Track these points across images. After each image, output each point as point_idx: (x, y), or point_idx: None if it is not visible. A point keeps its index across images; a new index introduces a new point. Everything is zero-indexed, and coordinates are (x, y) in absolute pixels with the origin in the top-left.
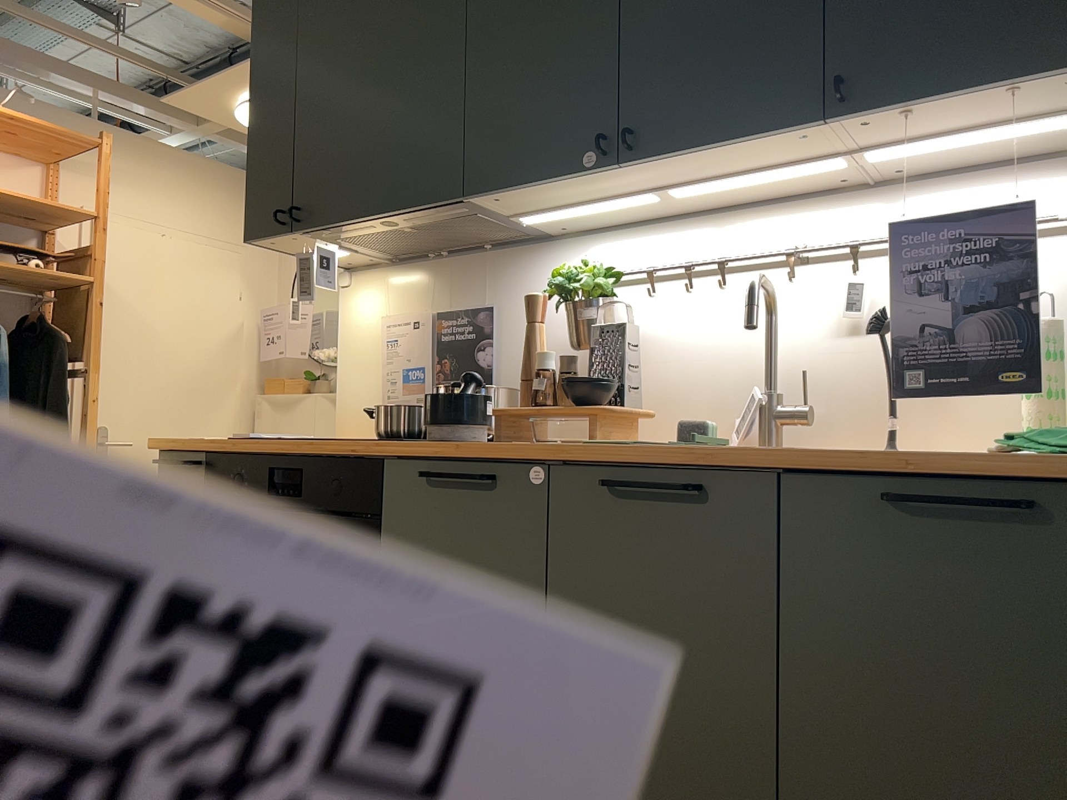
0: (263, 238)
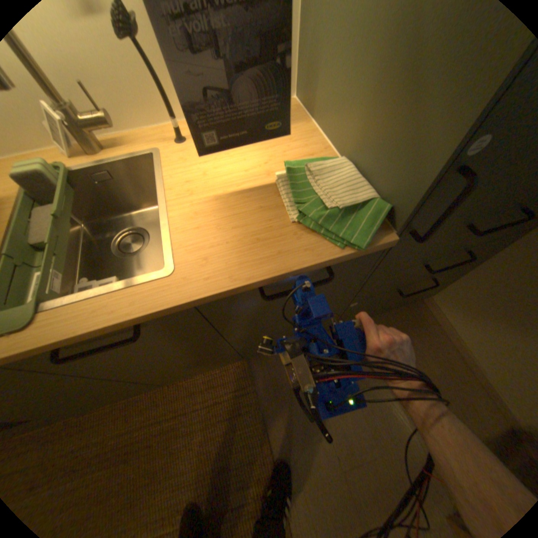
0: None
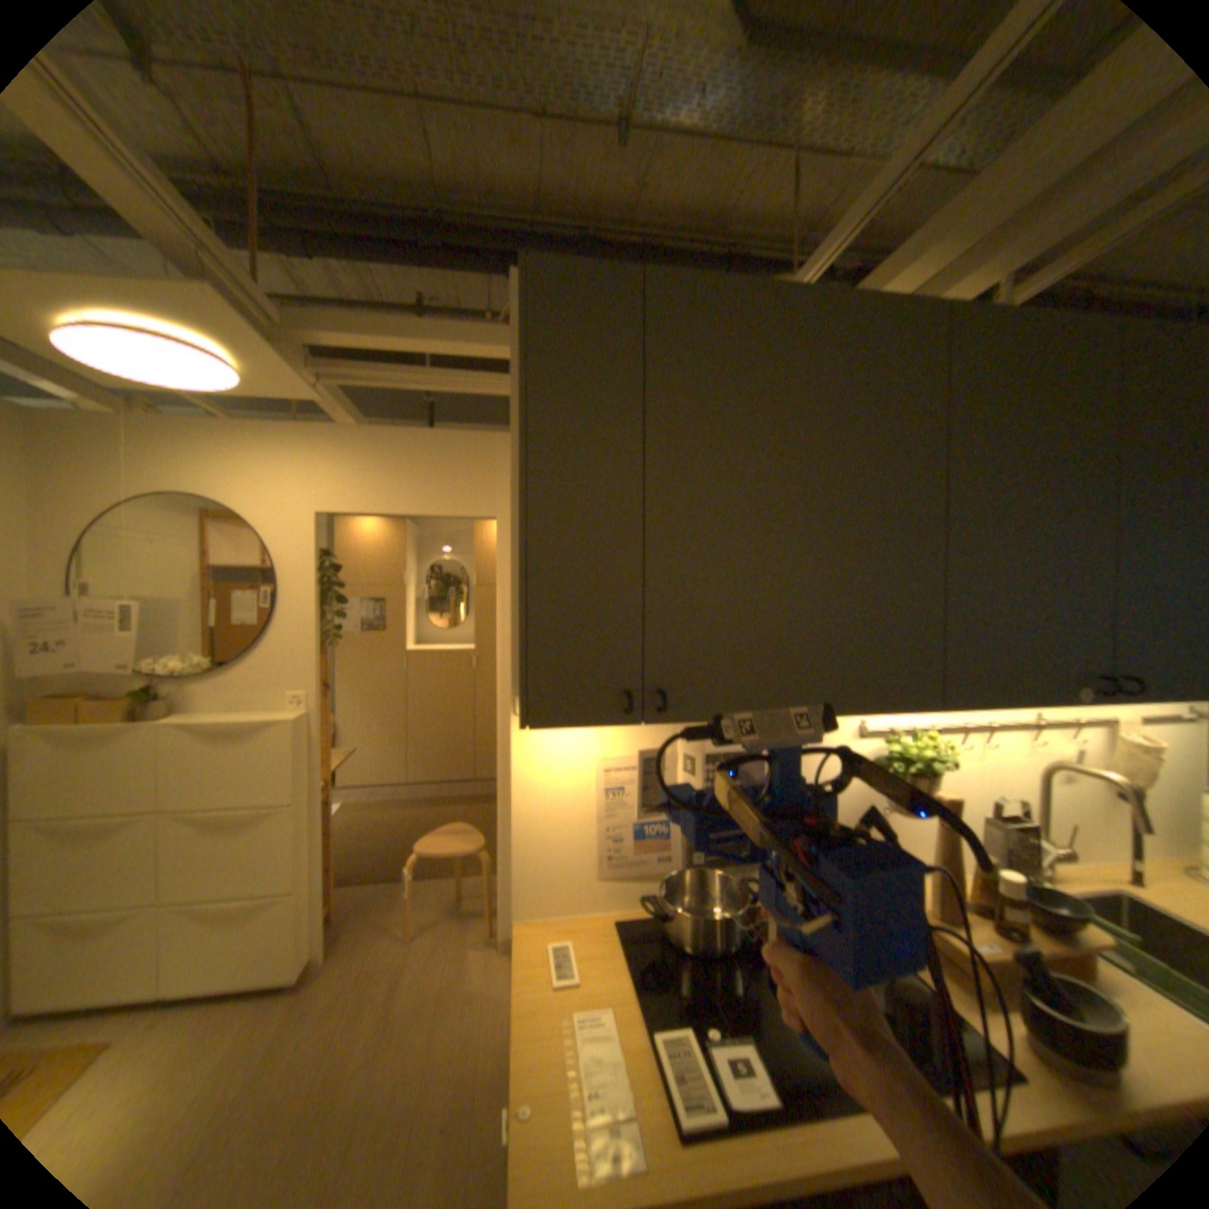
0: (559, 721)
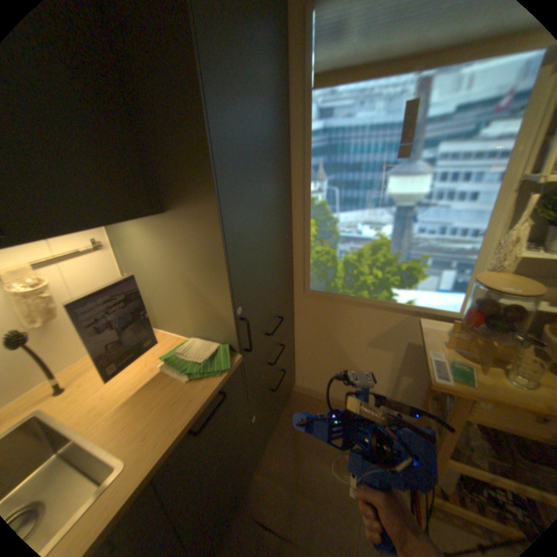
0: None
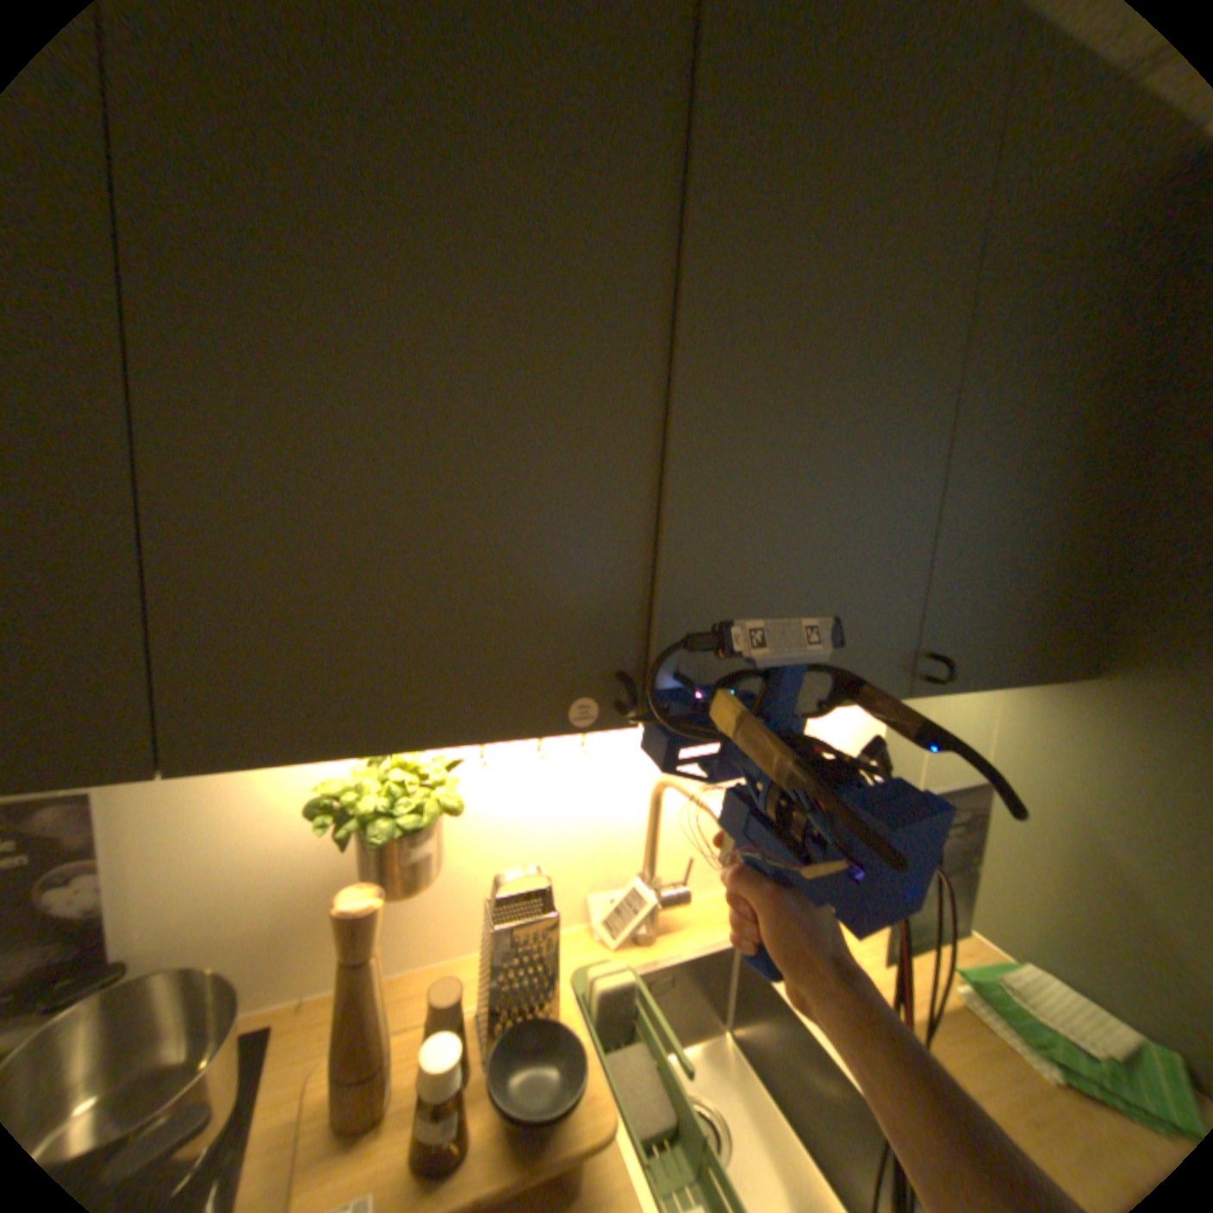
0: None
